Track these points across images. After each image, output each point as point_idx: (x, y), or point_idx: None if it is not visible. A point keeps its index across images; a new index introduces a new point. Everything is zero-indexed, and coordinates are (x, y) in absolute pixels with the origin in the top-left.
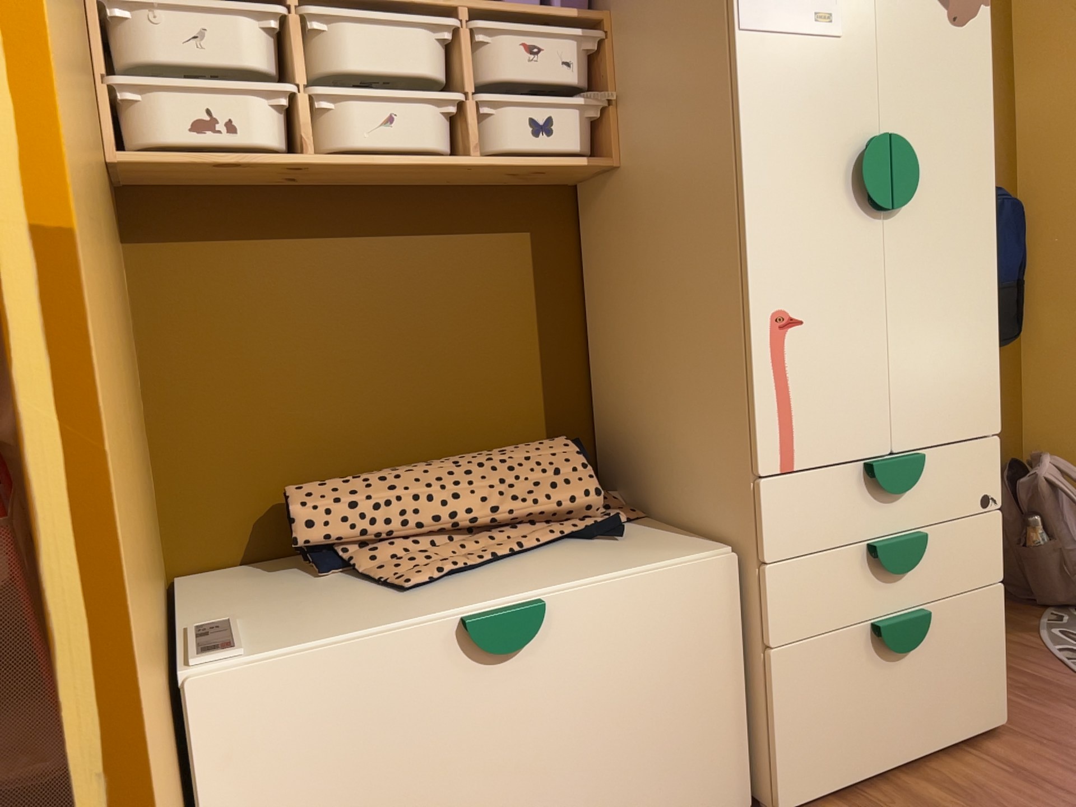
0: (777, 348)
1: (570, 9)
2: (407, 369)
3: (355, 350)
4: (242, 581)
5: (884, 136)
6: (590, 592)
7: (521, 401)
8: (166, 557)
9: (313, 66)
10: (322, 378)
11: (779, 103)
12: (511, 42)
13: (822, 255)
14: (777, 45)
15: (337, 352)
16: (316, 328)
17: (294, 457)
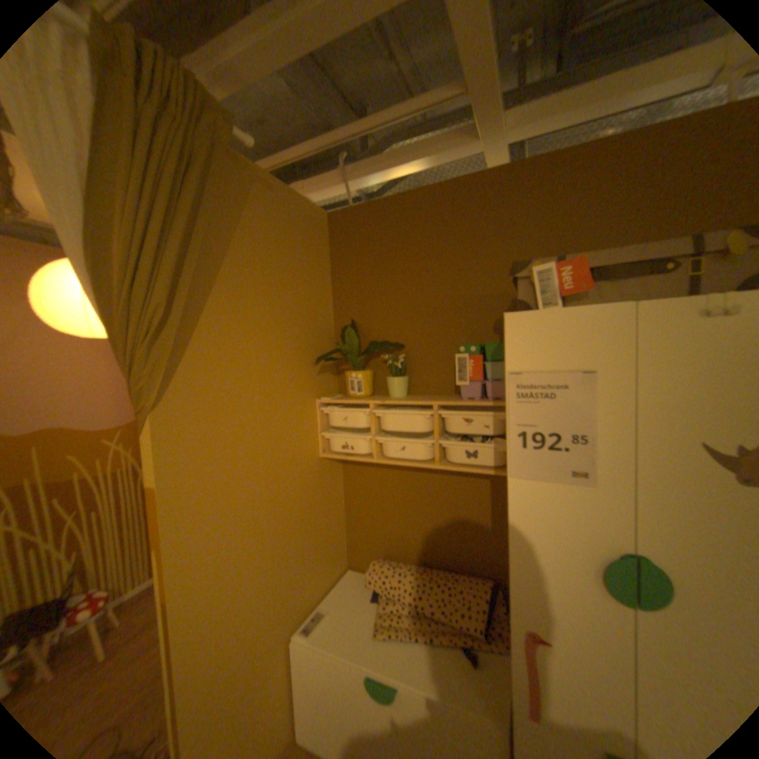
0: (530, 652)
1: (490, 402)
2: (428, 526)
3: (408, 513)
4: (355, 587)
5: (637, 557)
6: (422, 700)
7: (479, 555)
8: (346, 563)
9: (380, 425)
10: (396, 520)
11: (540, 520)
12: (455, 419)
13: (571, 614)
14: (539, 487)
15: (402, 512)
16: (395, 502)
17: (385, 544)
